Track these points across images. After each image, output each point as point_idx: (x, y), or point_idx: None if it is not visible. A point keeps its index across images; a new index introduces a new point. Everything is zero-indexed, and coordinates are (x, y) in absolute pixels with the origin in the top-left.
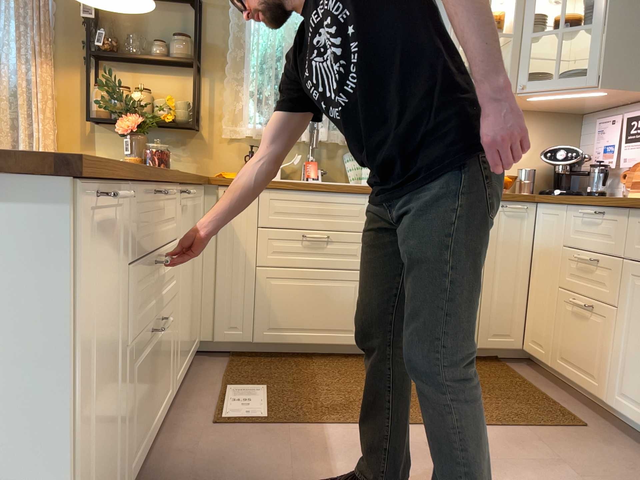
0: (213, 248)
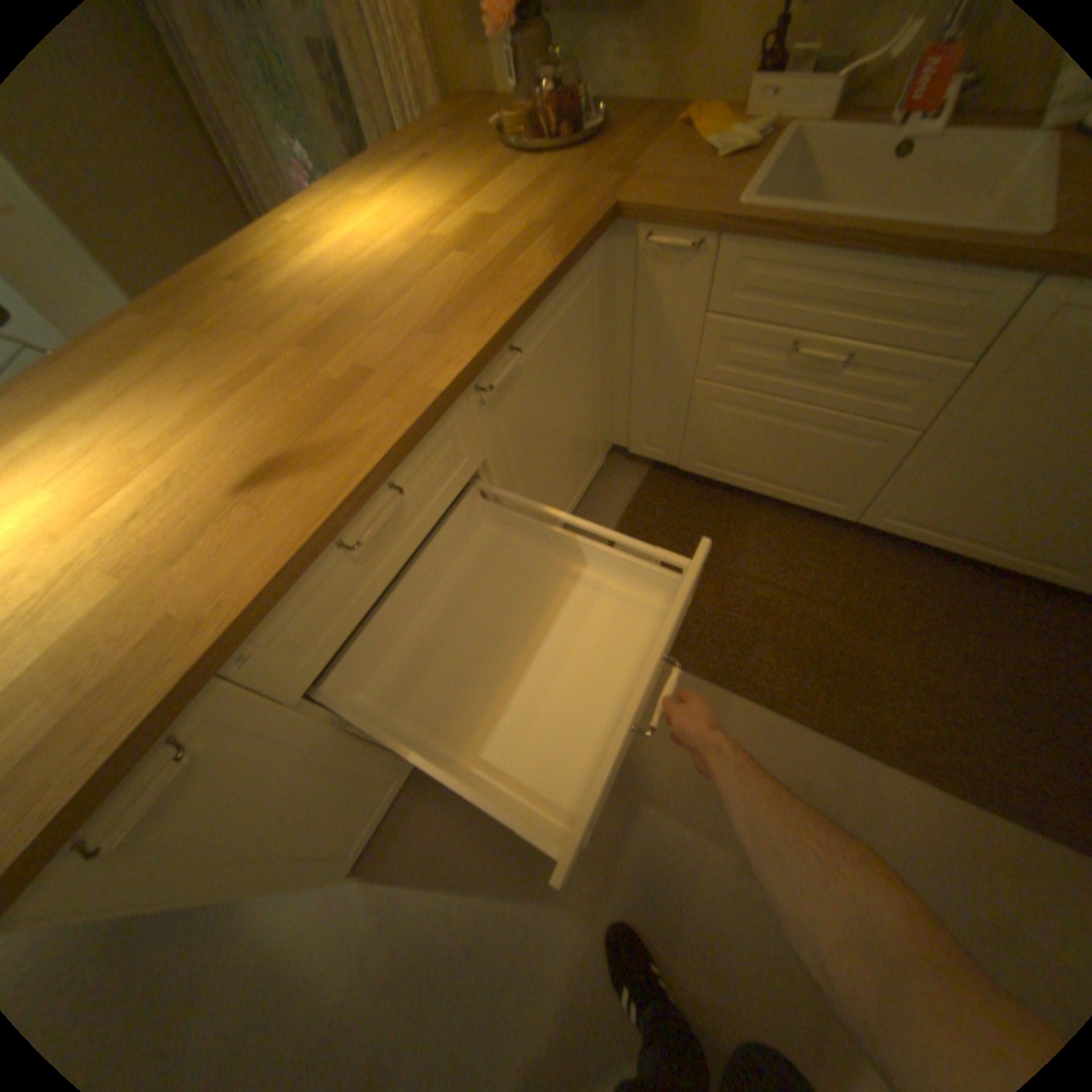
0: (629, 335)
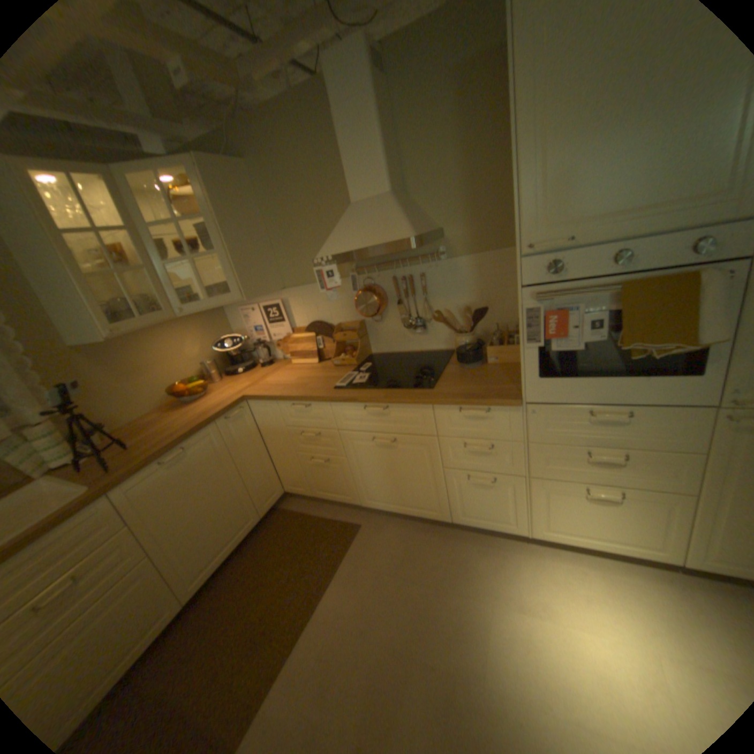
0: None
